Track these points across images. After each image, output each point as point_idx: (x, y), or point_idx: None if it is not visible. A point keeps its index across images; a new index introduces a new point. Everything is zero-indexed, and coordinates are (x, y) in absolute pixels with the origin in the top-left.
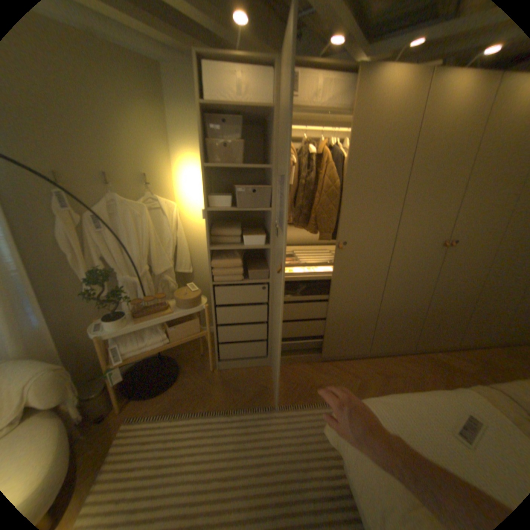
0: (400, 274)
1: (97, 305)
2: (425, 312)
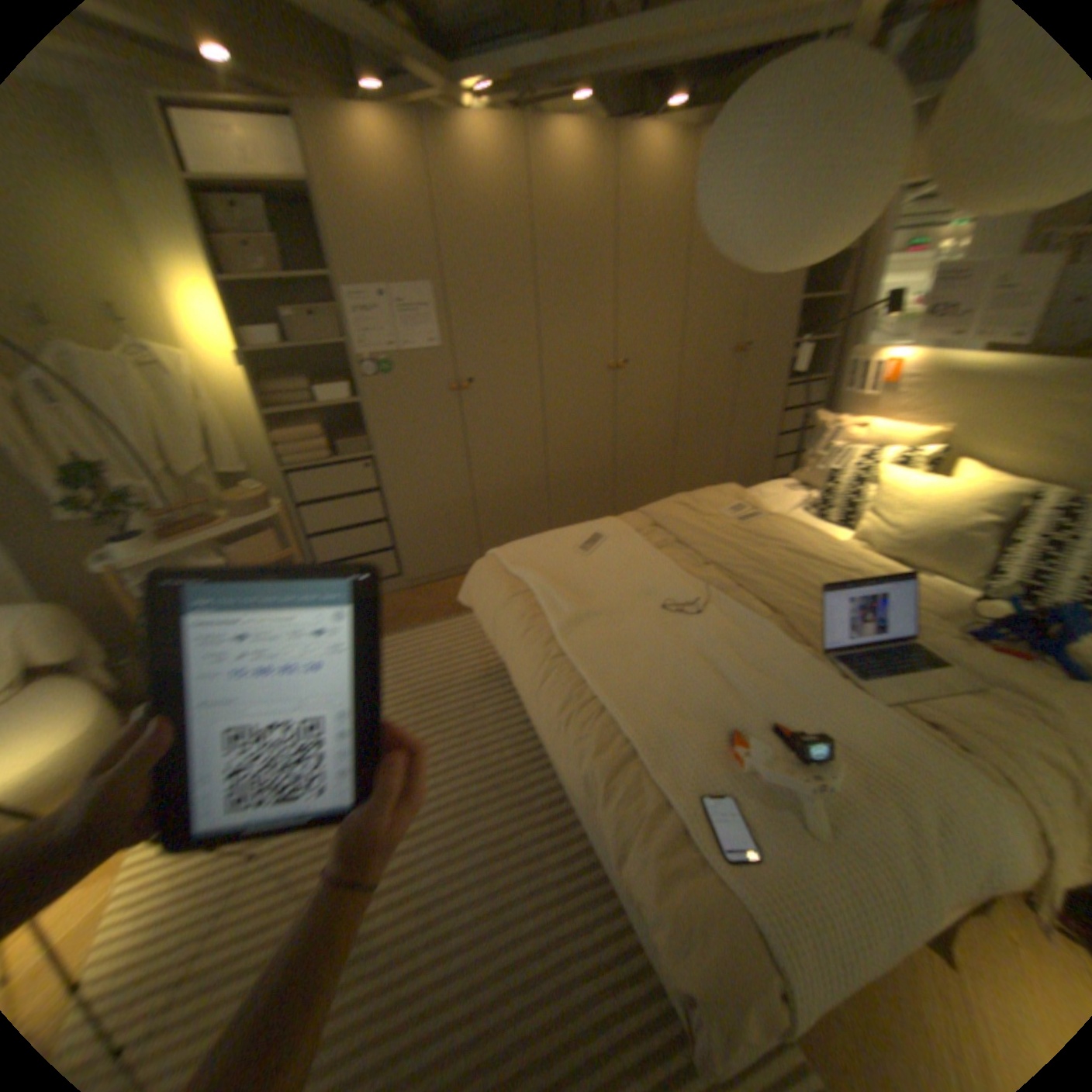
0: (563, 417)
1: (96, 520)
2: (611, 468)
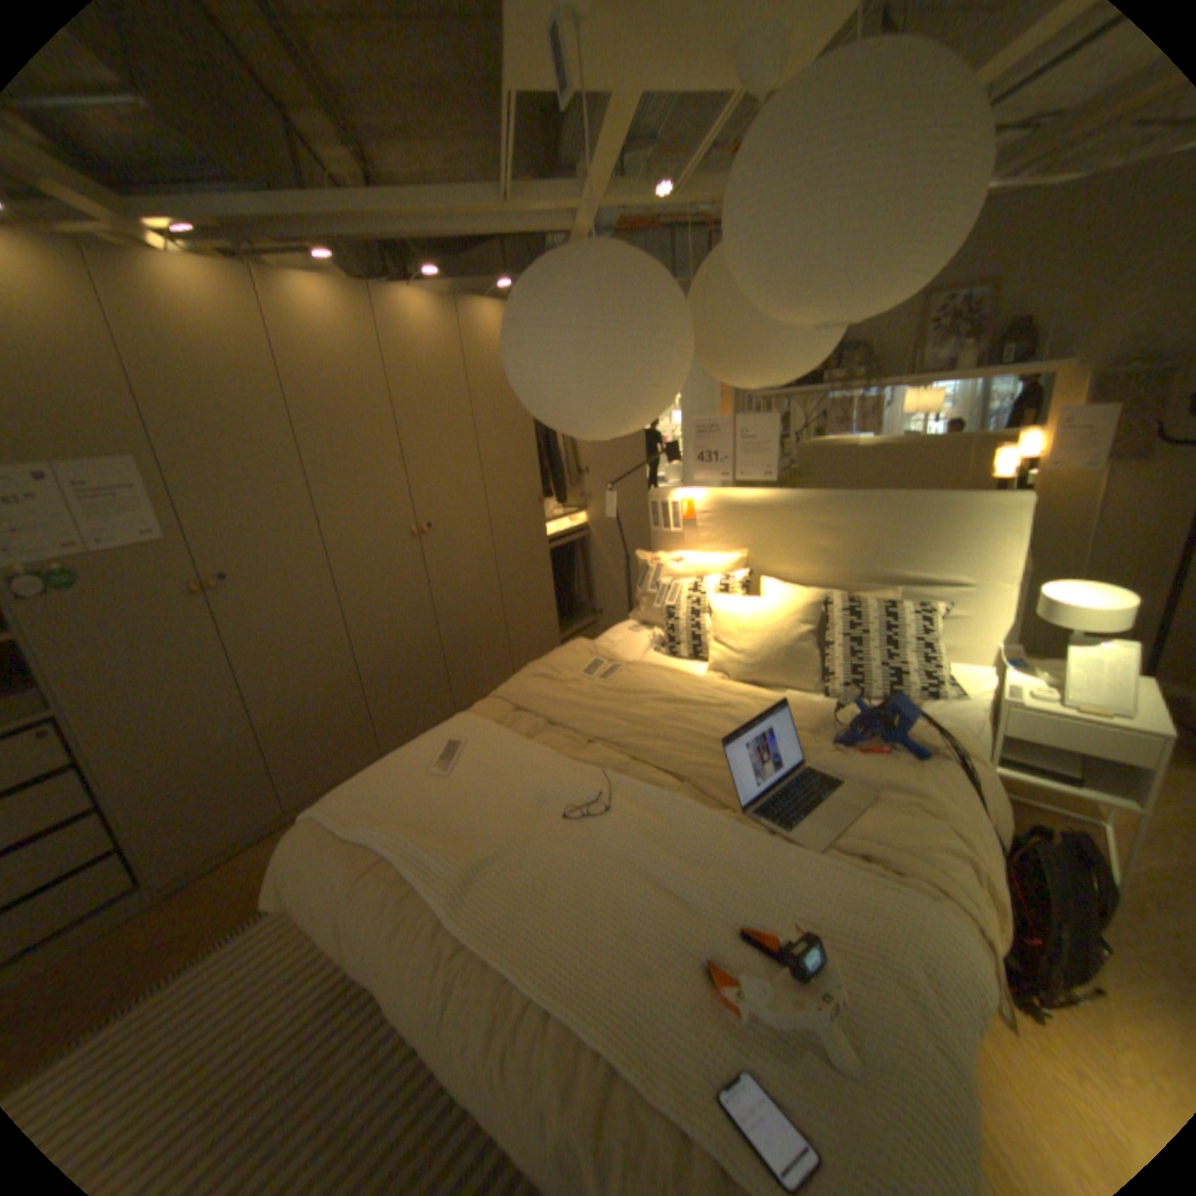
0: (364, 600)
1: None
2: (437, 646)
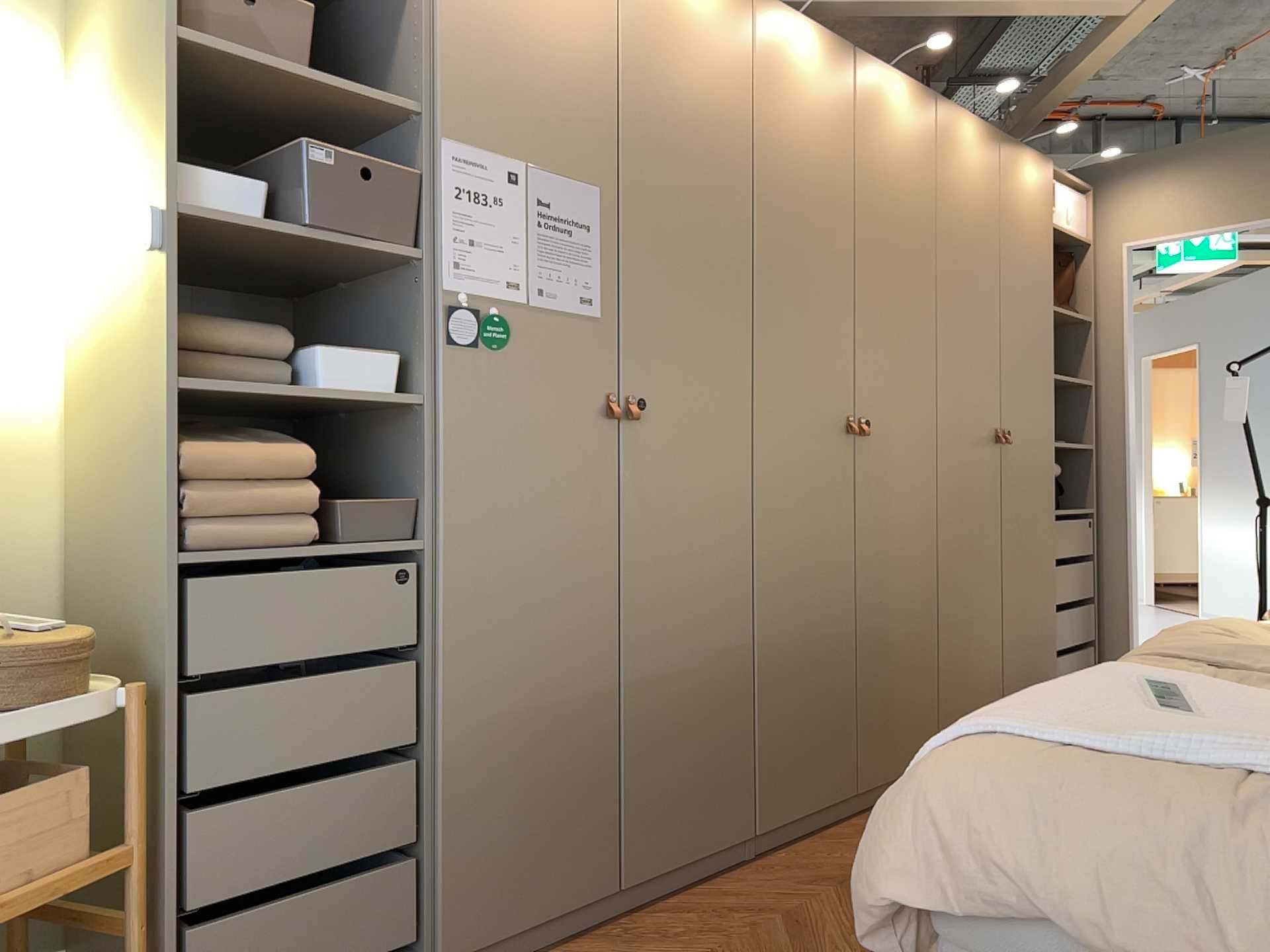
0: (772, 516)
1: None
2: (842, 645)
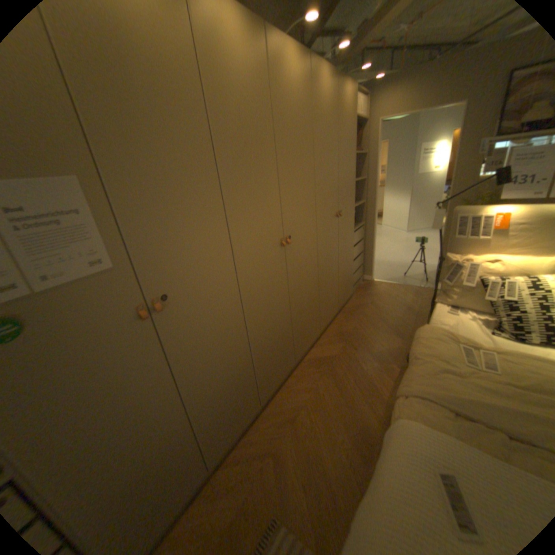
0: (255, 298)
1: None
2: (289, 322)
